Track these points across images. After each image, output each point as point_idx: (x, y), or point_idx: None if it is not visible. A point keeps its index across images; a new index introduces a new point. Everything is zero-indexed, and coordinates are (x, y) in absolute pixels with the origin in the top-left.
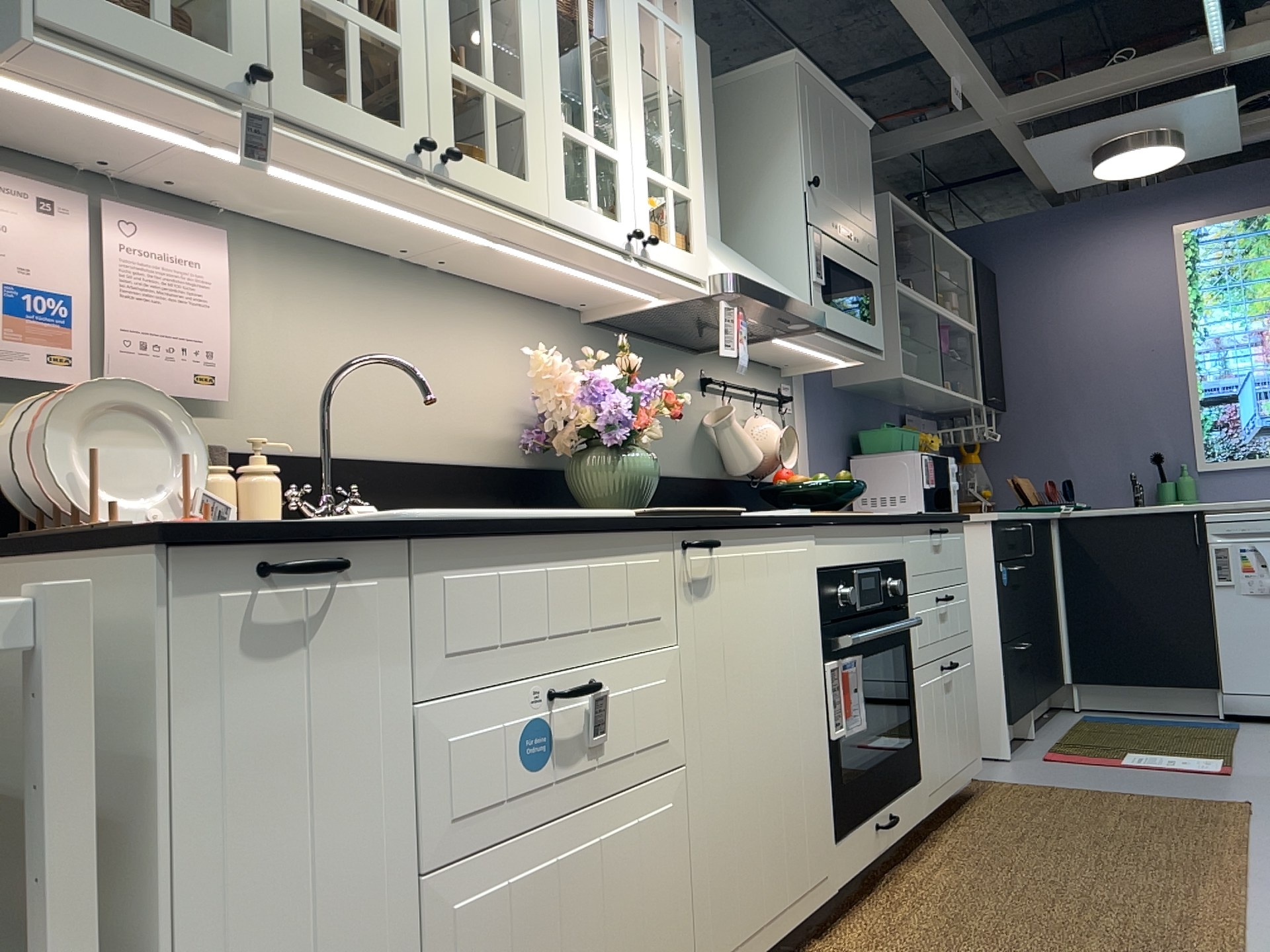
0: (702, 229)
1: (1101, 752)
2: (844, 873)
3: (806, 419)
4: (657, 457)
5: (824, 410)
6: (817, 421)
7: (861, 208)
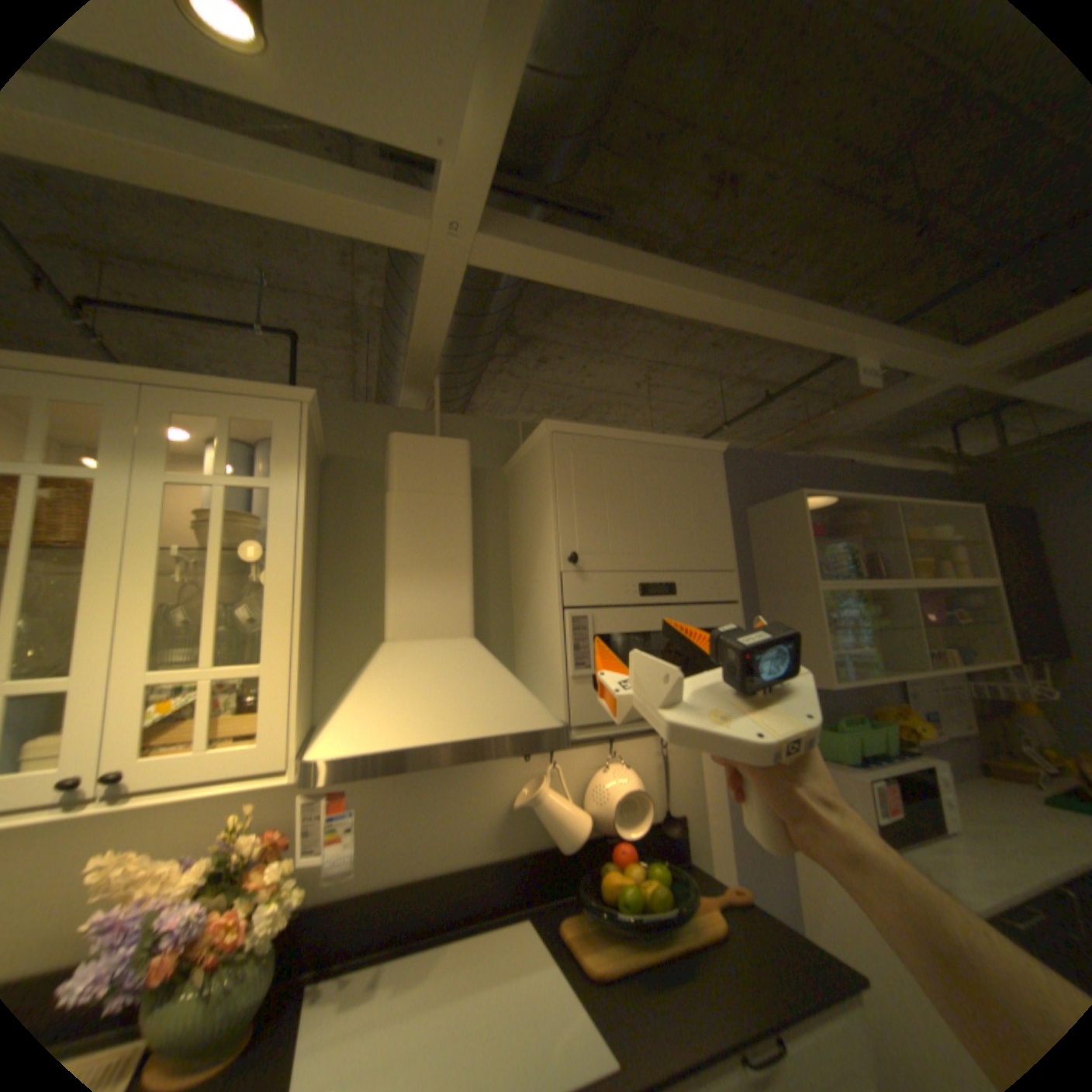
0: (279, 703)
1: None
2: None
3: None
4: (429, 855)
5: None
6: None
7: (694, 546)
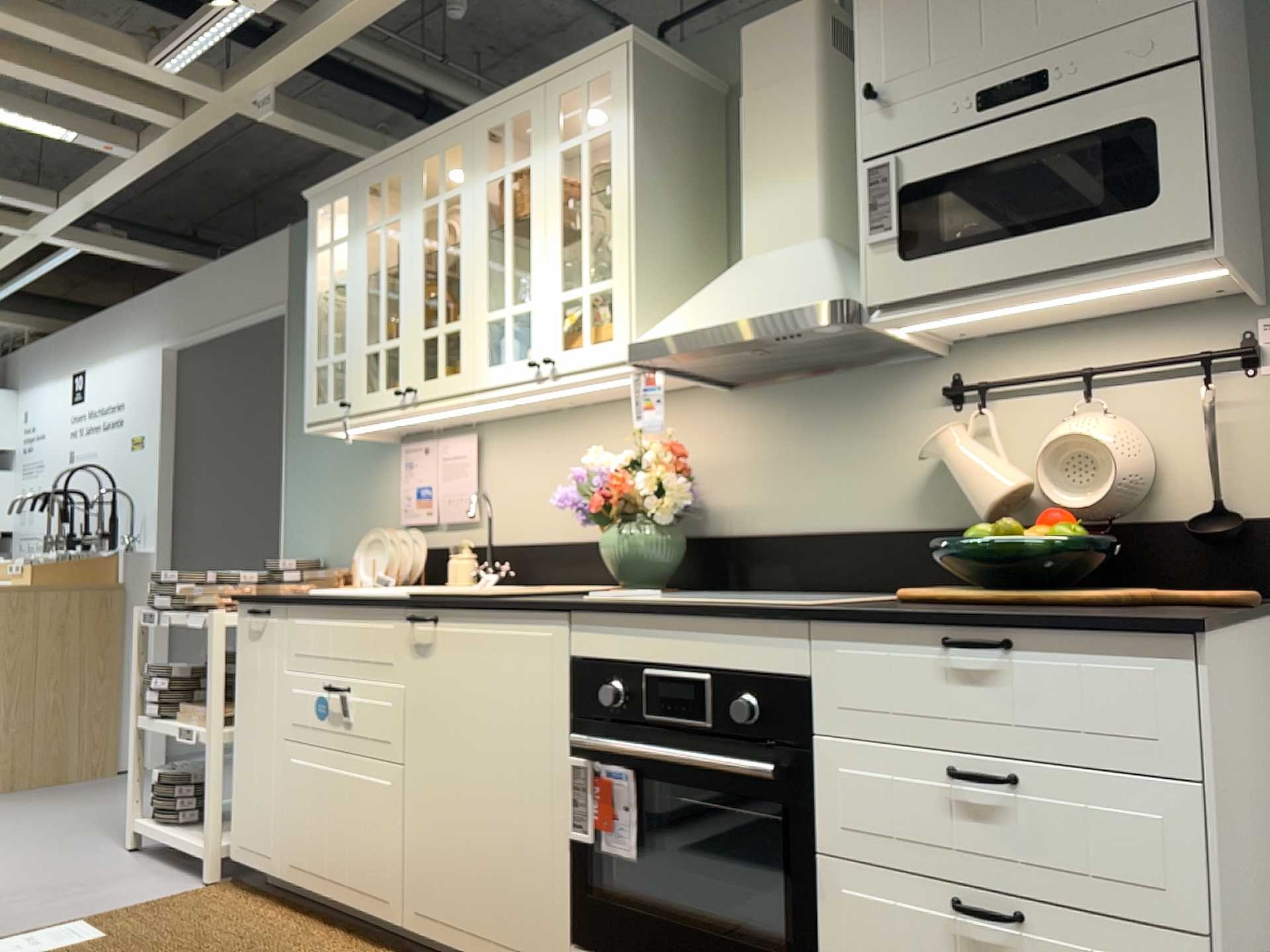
0: (623, 307)
1: None
2: None
3: None
4: (839, 510)
5: None
6: None
7: None
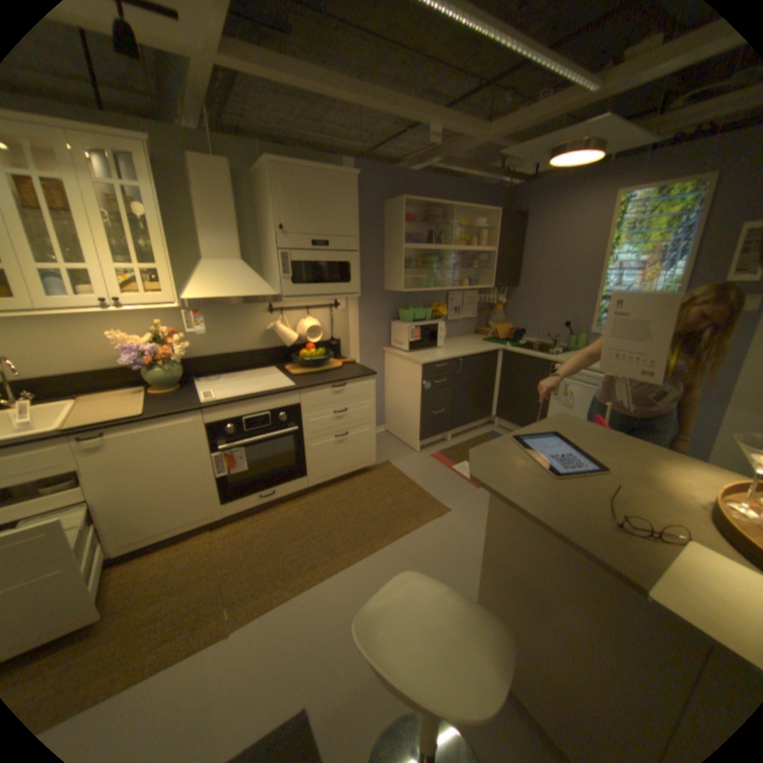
0: (167, 280)
1: (457, 458)
2: (228, 512)
3: (355, 309)
4: (234, 345)
5: (371, 303)
6: (365, 309)
7: (339, 224)
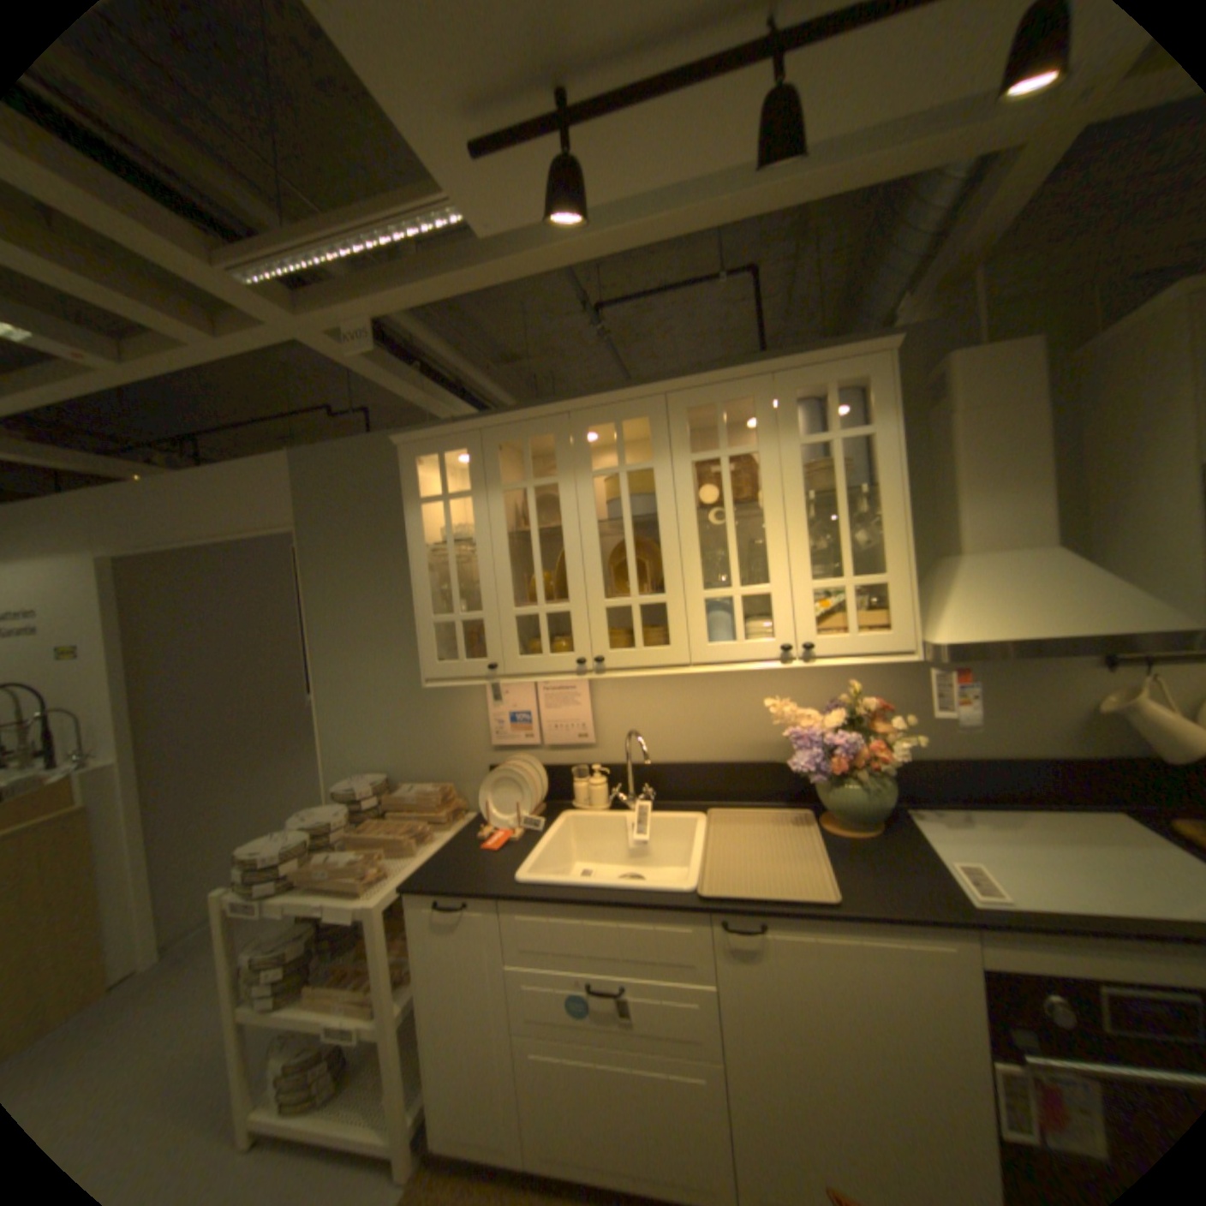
0: (906, 604)
1: None
2: None
3: None
4: (1003, 743)
5: None
6: None
7: None
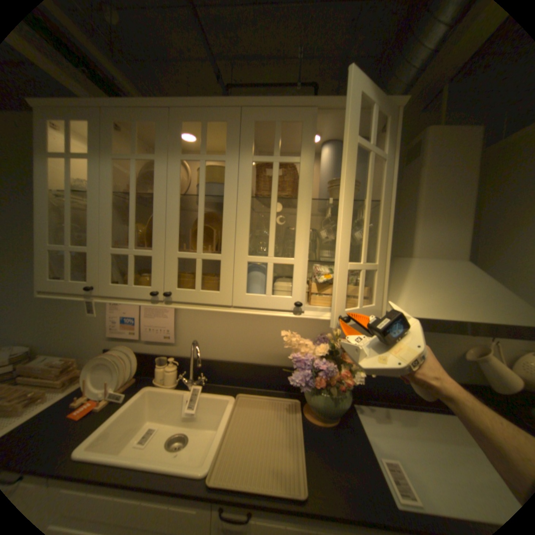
0: (380, 285)
1: None
2: None
3: None
4: None
5: None
6: None
7: None
